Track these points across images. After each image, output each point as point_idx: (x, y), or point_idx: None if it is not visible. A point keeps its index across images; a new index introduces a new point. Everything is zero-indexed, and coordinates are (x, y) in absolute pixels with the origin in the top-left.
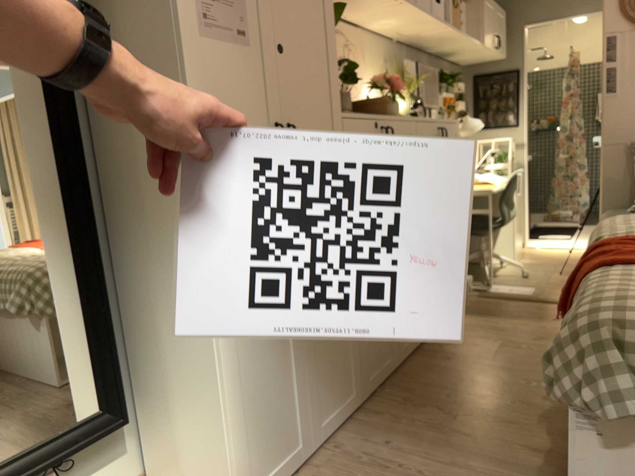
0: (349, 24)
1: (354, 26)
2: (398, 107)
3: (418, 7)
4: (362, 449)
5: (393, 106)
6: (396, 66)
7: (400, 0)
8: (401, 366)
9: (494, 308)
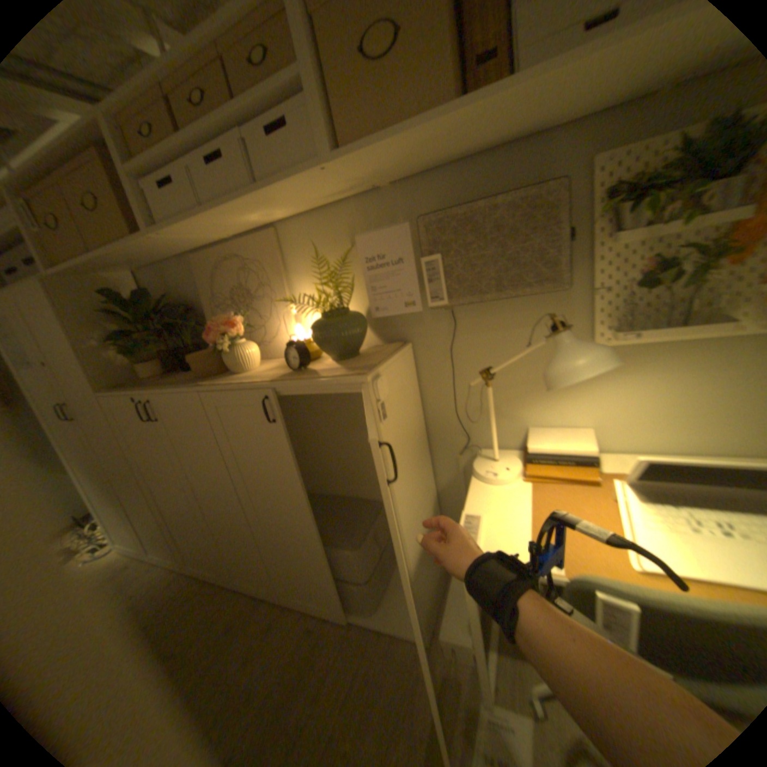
0: (254, 229)
1: (257, 229)
2: (226, 359)
3: (178, 217)
4: (136, 584)
5: (222, 358)
6: (325, 261)
7: (146, 233)
8: (228, 590)
9: (374, 705)
